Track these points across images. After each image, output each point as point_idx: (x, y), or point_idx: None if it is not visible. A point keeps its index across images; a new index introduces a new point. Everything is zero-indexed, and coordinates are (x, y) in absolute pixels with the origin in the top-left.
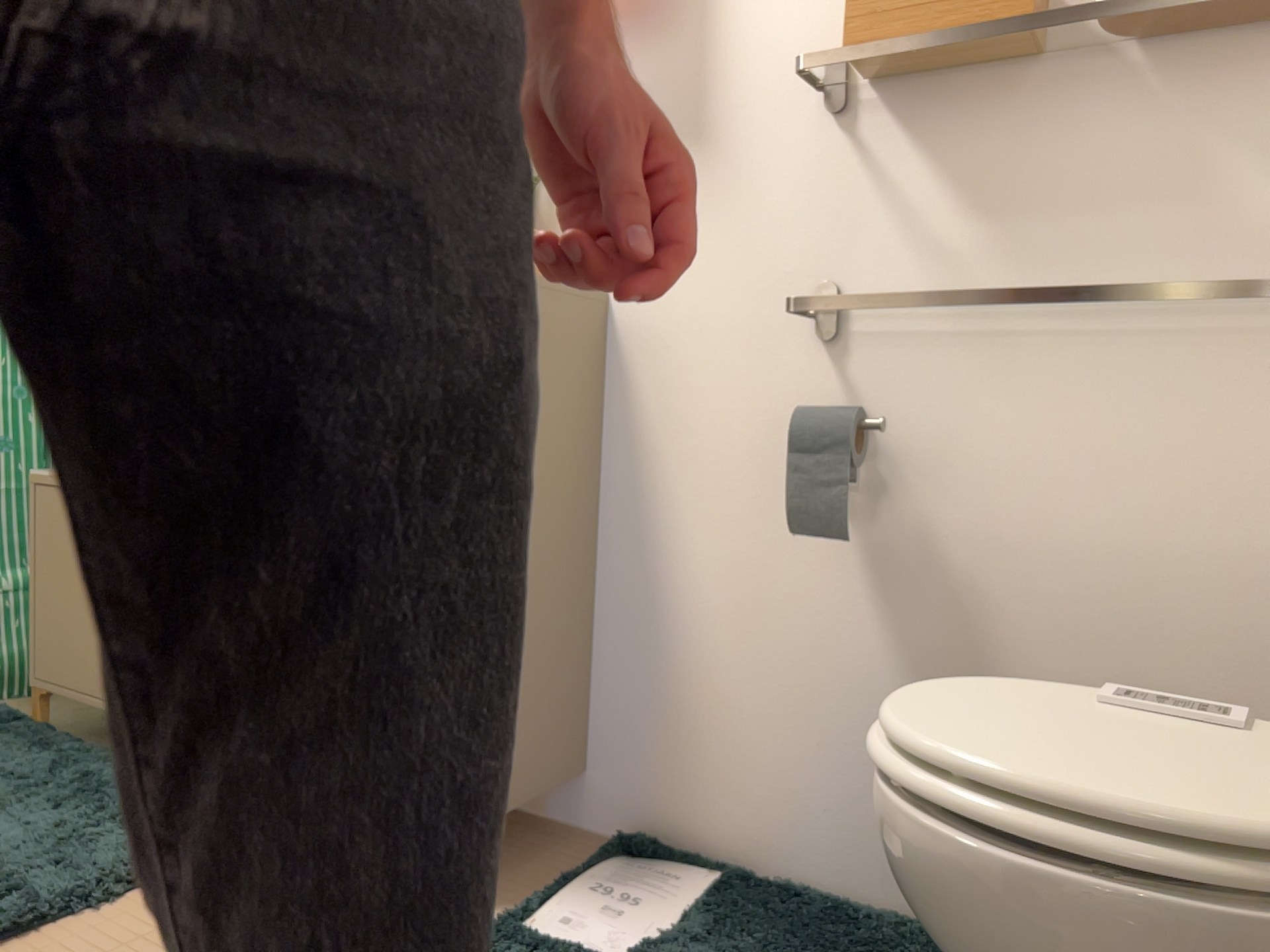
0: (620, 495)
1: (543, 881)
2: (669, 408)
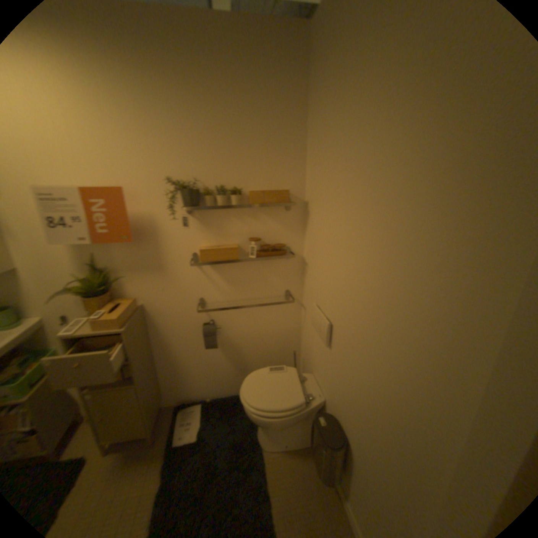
0: (156, 345)
1: (163, 429)
2: (165, 326)
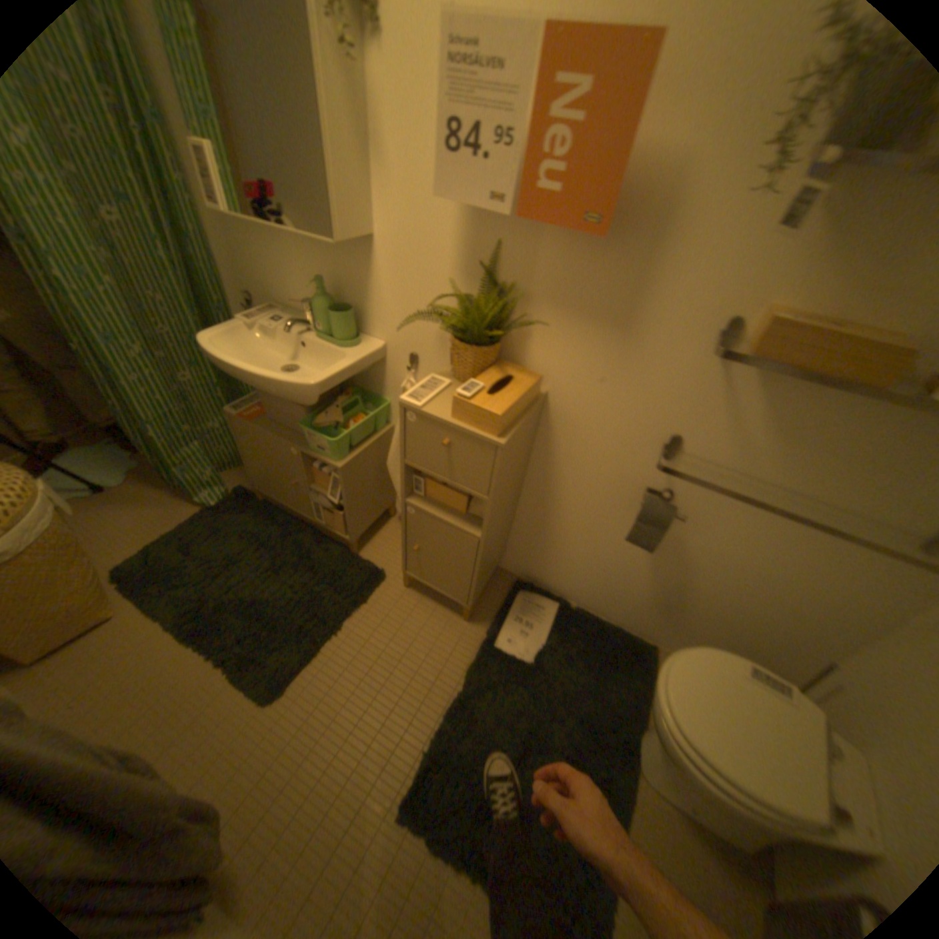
0: (537, 476)
1: (493, 603)
2: (571, 453)
